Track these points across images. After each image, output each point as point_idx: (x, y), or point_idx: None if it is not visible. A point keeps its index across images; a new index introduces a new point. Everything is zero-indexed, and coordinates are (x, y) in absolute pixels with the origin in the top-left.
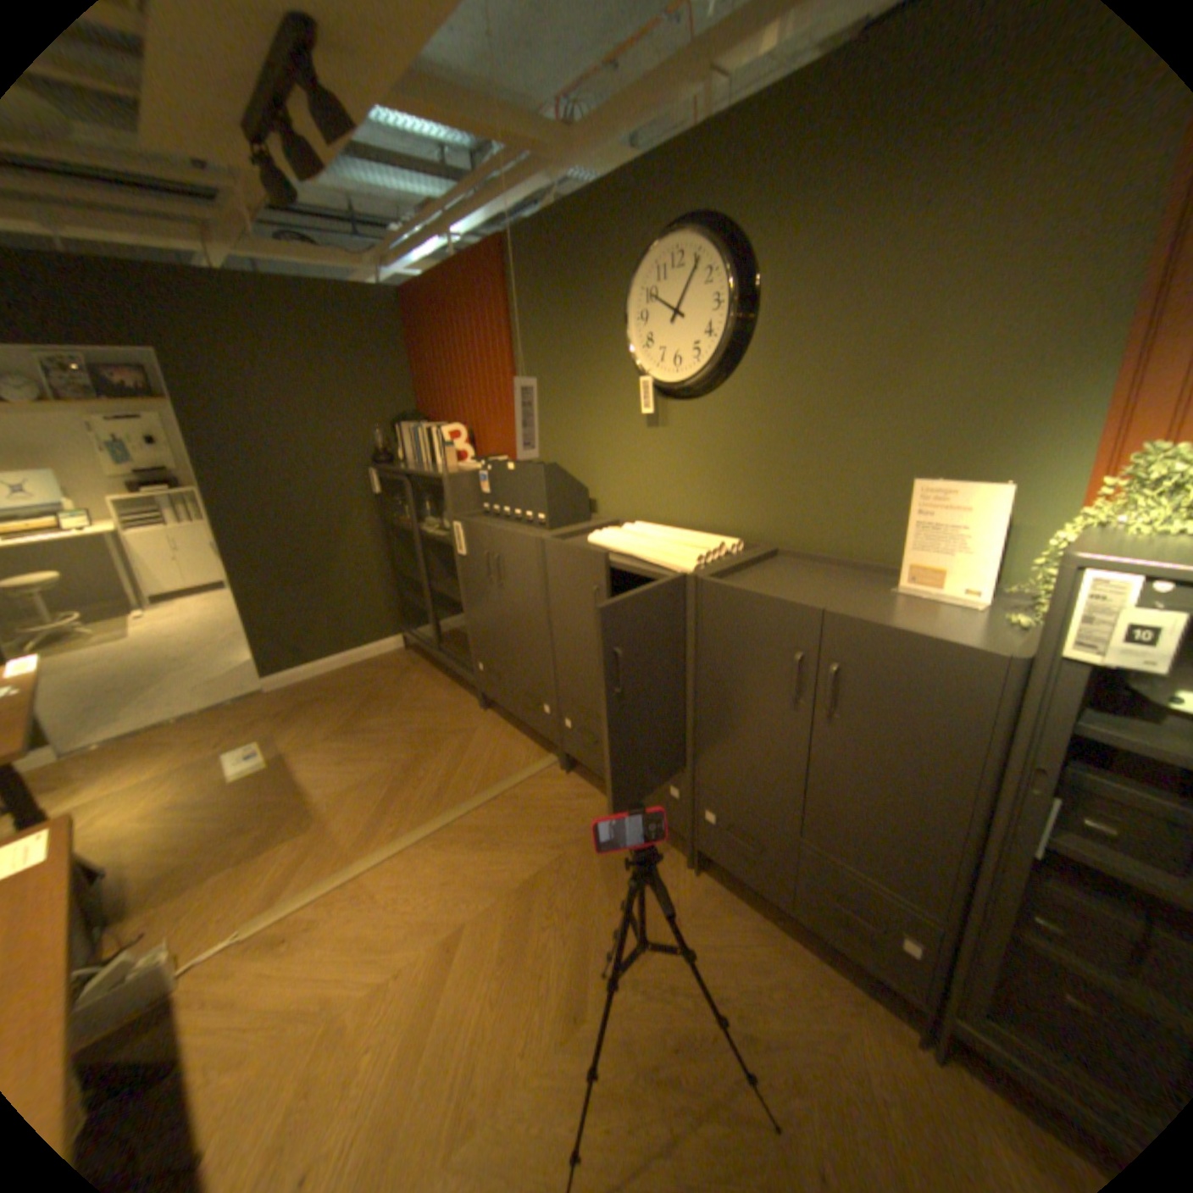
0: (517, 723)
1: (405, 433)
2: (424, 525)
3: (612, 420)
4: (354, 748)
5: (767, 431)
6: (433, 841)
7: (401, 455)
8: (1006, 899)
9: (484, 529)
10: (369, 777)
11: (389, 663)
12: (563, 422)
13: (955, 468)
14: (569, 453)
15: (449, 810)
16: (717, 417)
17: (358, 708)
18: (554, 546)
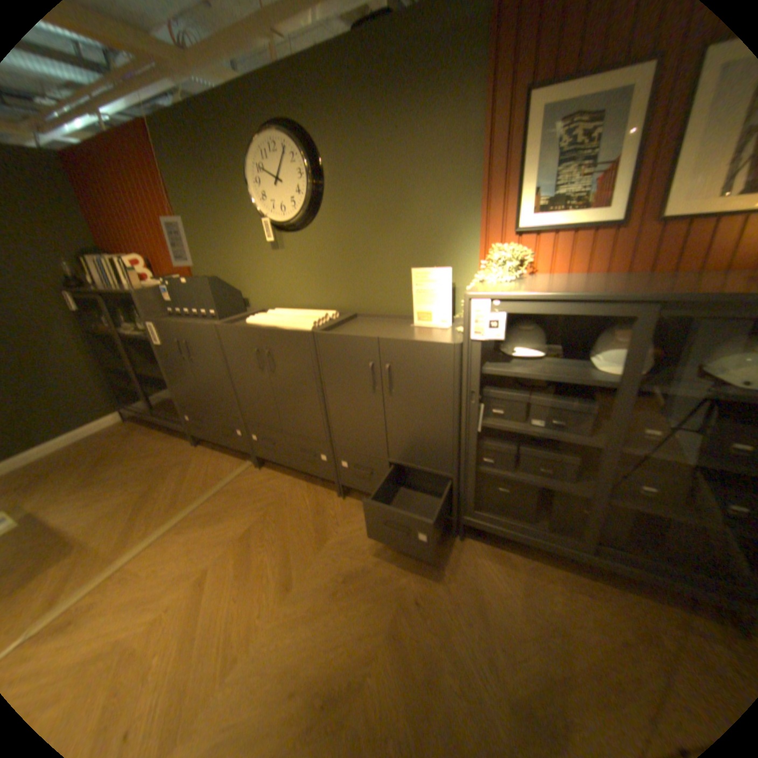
0: (220, 449)
1: (90, 264)
2: (121, 330)
3: (250, 247)
4: (97, 494)
5: (341, 249)
6: (174, 531)
7: (90, 281)
8: (470, 455)
9: (172, 325)
10: (114, 508)
11: (112, 434)
12: (216, 250)
13: (429, 263)
14: (224, 271)
15: (182, 510)
16: (312, 242)
17: (92, 468)
18: (224, 329)
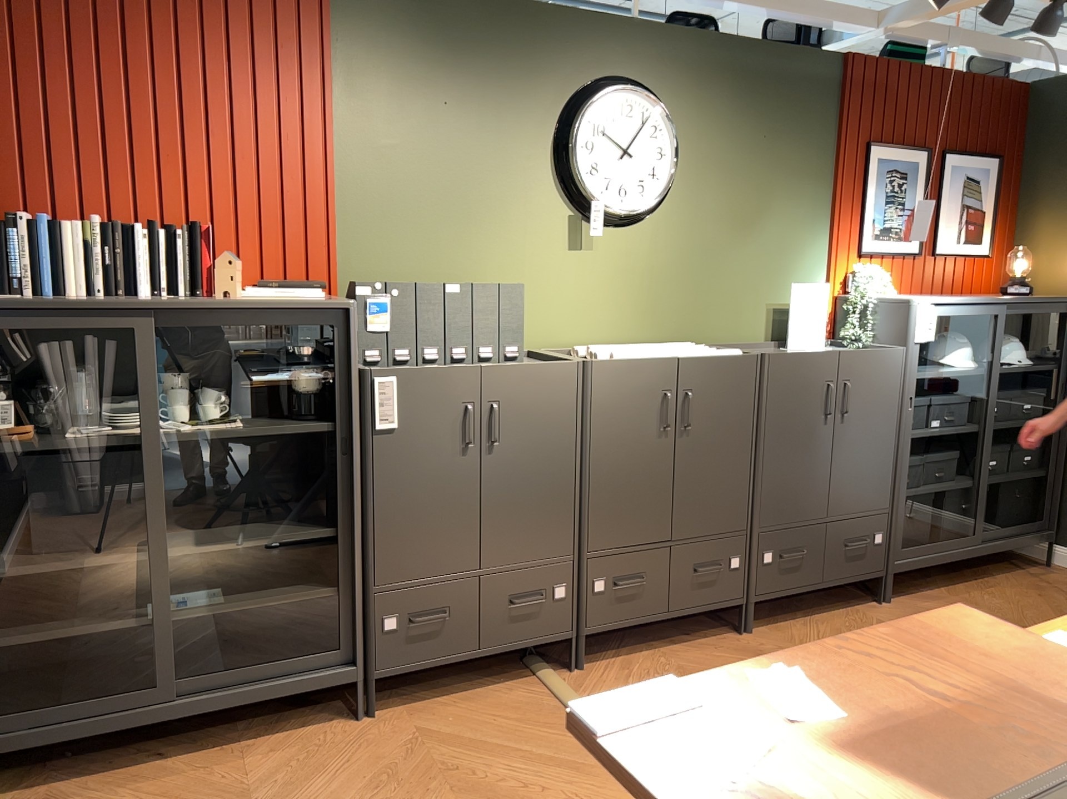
0: (431, 693)
1: None
2: (89, 429)
3: (522, 239)
4: None
5: (683, 256)
6: None
7: None
8: (905, 473)
9: (462, 372)
10: None
11: None
12: (435, 236)
13: (782, 280)
14: (442, 277)
15: None
16: (644, 243)
17: None
18: (607, 365)
